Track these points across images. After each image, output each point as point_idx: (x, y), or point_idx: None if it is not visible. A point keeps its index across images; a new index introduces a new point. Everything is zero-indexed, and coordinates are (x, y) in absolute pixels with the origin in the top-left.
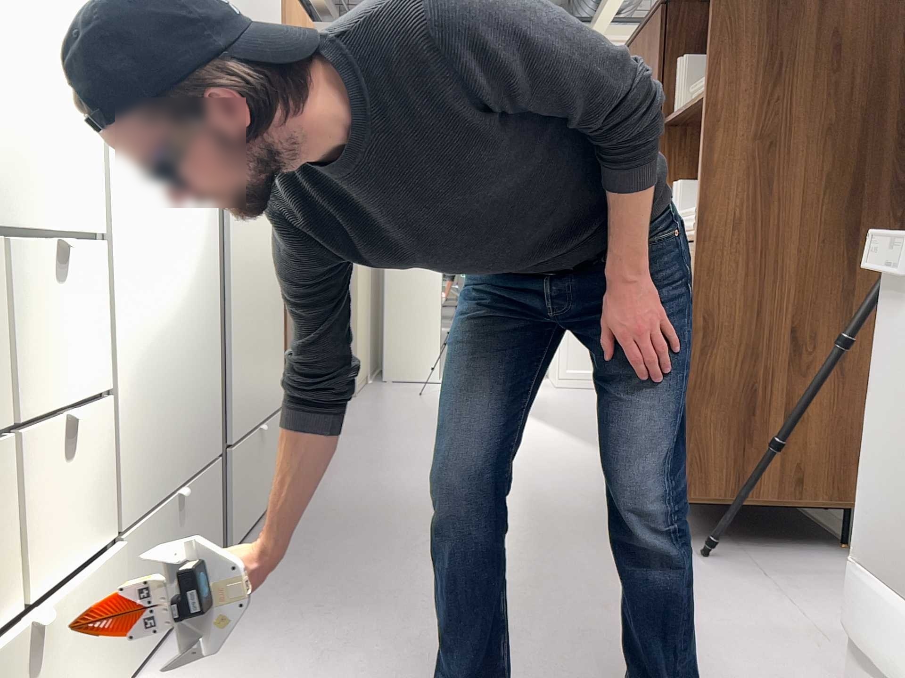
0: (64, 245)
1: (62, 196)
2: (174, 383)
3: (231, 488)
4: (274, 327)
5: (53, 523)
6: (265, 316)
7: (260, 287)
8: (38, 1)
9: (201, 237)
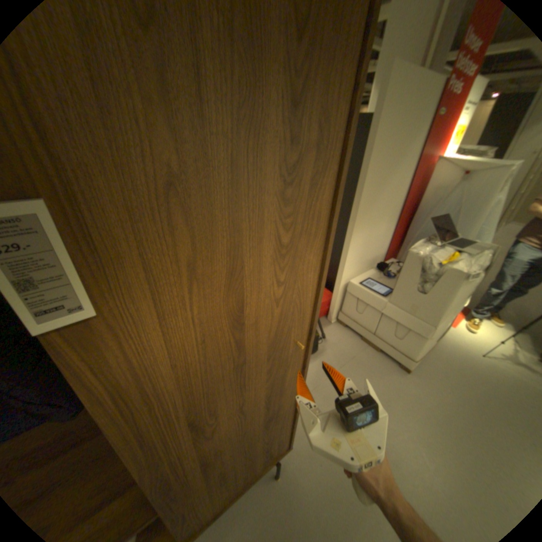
0: None
1: None
2: None
3: None
4: None
5: None
6: None
7: None
8: None
9: None
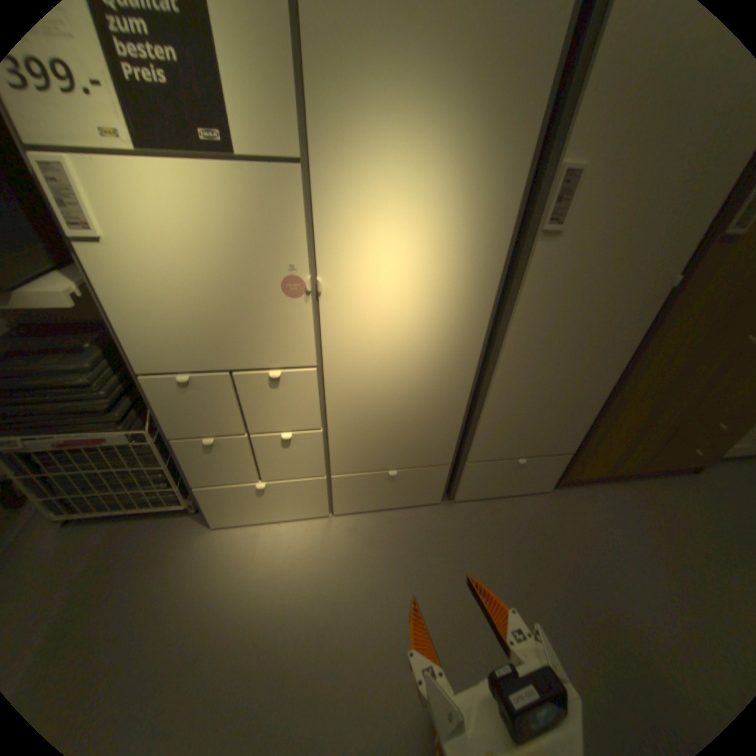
0: (276, 376)
1: (282, 352)
2: (398, 429)
3: (465, 479)
4: (581, 408)
5: (282, 463)
6: (563, 401)
7: (560, 384)
8: (252, 261)
9: (453, 358)
